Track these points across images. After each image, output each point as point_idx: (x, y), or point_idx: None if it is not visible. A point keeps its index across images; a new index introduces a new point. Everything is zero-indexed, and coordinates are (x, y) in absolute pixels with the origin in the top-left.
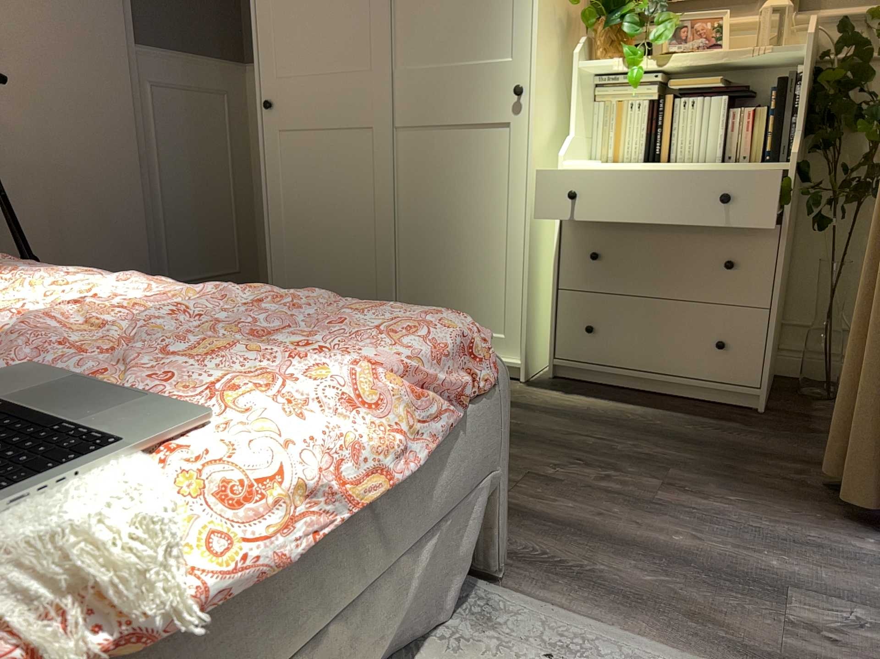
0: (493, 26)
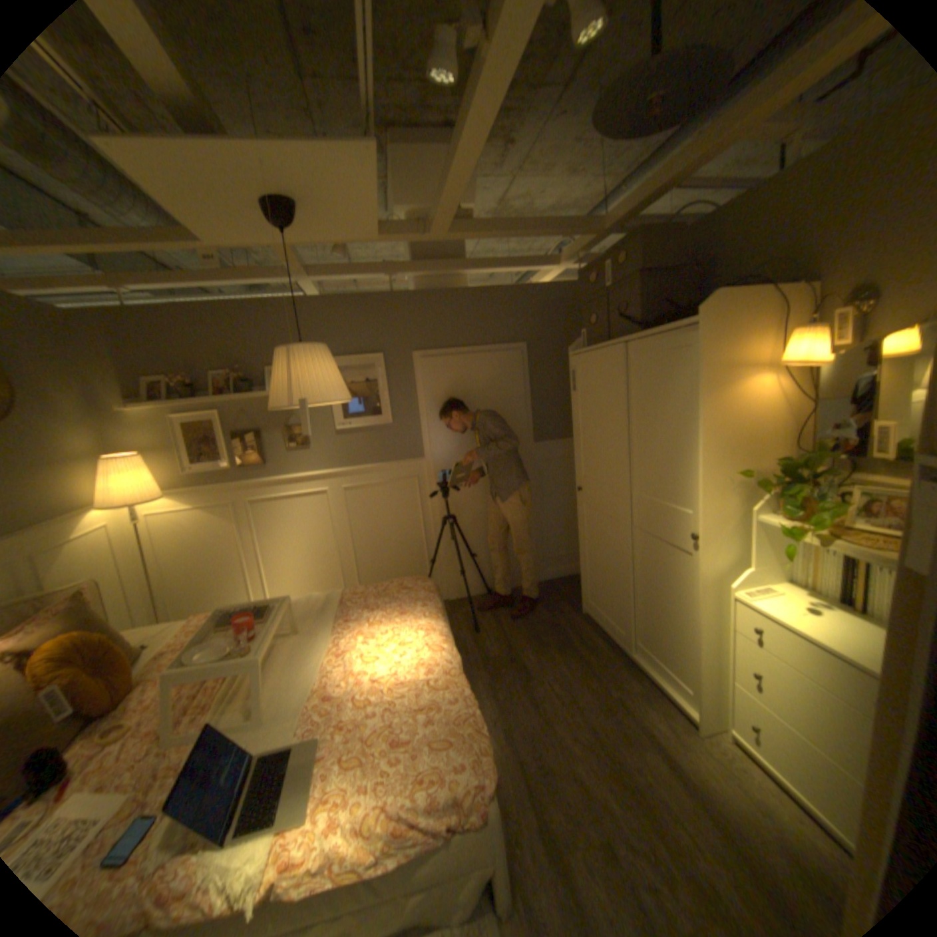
0: (682, 487)
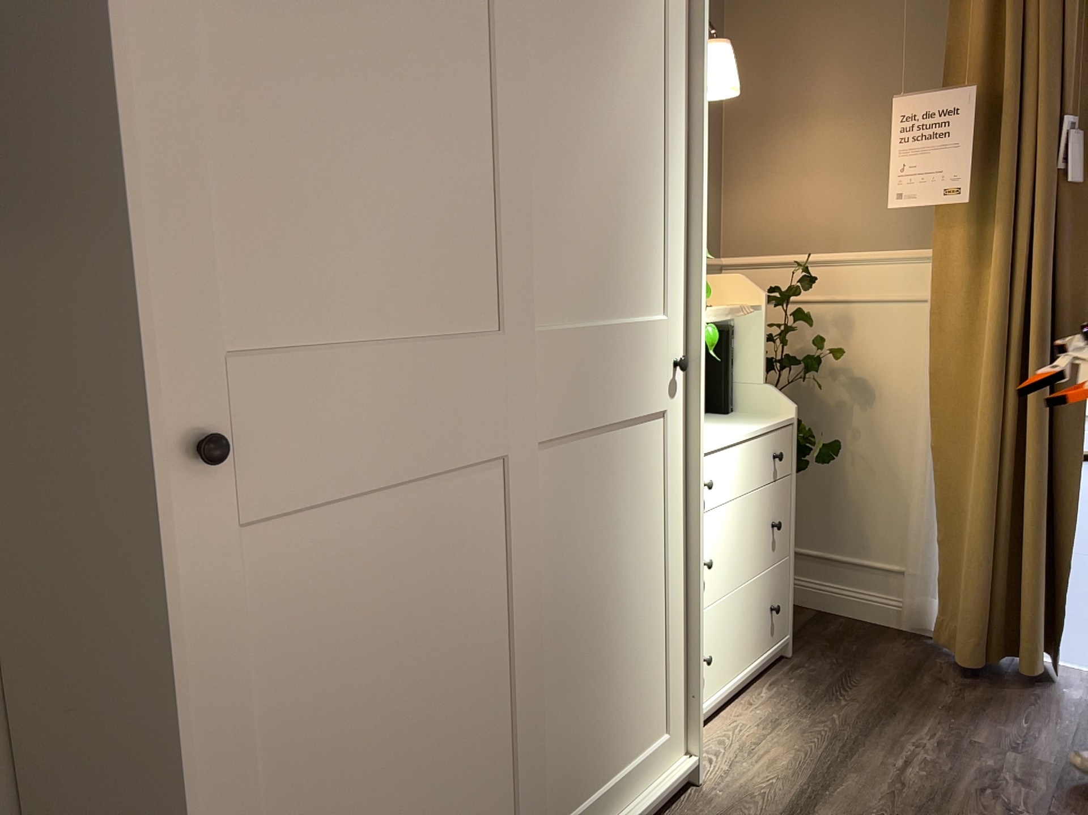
0: (643, 275)
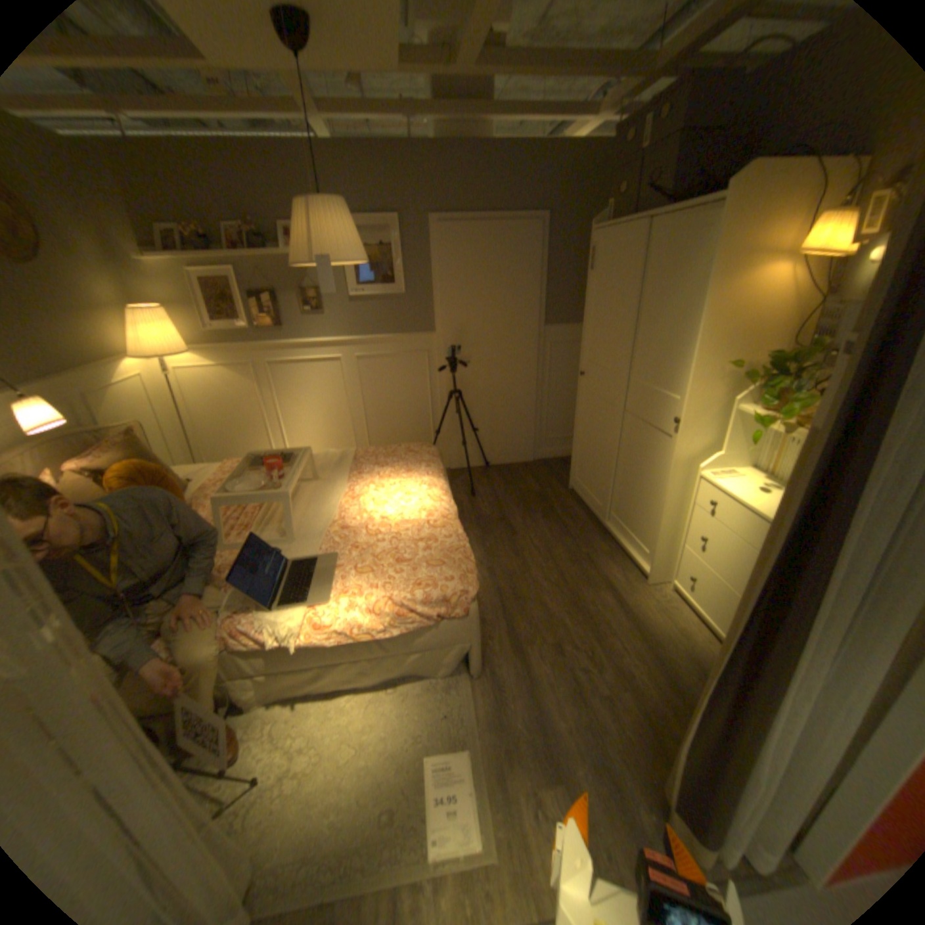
0: (677, 374)
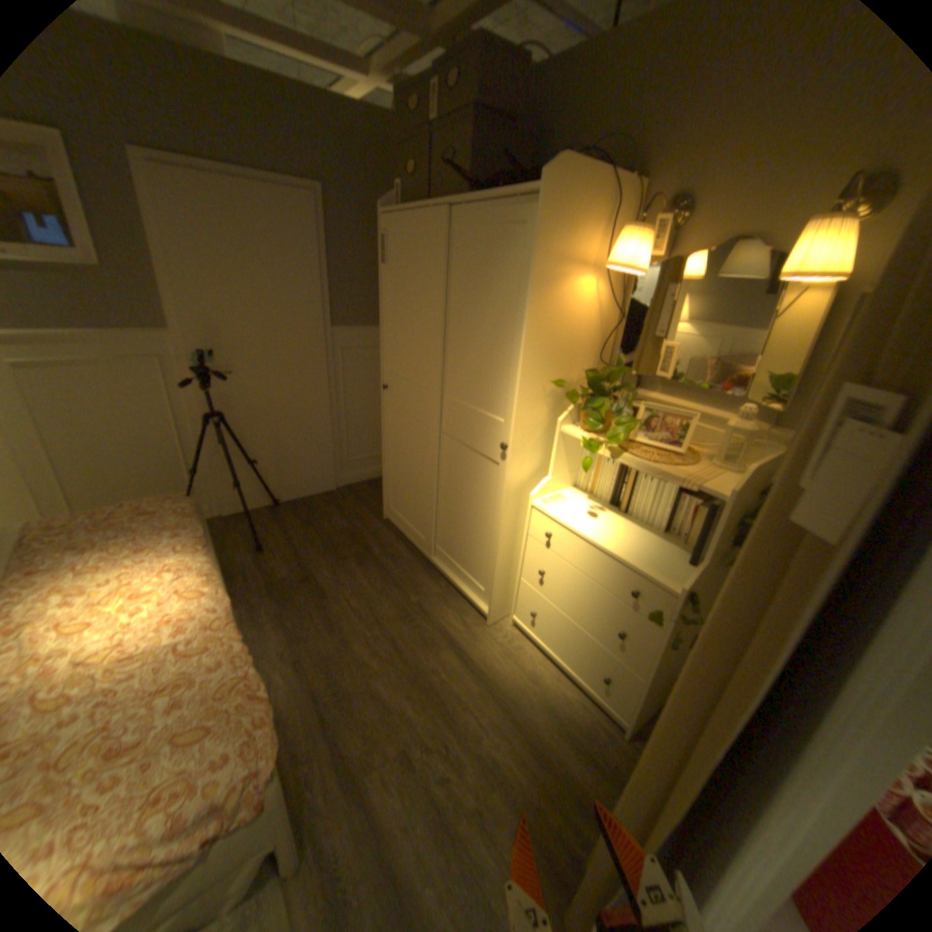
0: (497, 392)
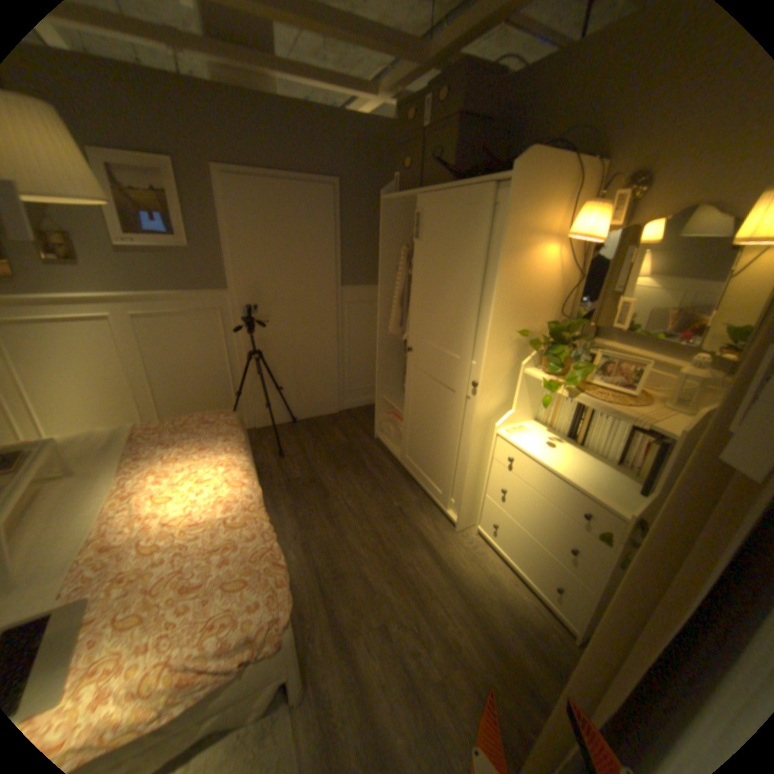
0: (470, 340)
